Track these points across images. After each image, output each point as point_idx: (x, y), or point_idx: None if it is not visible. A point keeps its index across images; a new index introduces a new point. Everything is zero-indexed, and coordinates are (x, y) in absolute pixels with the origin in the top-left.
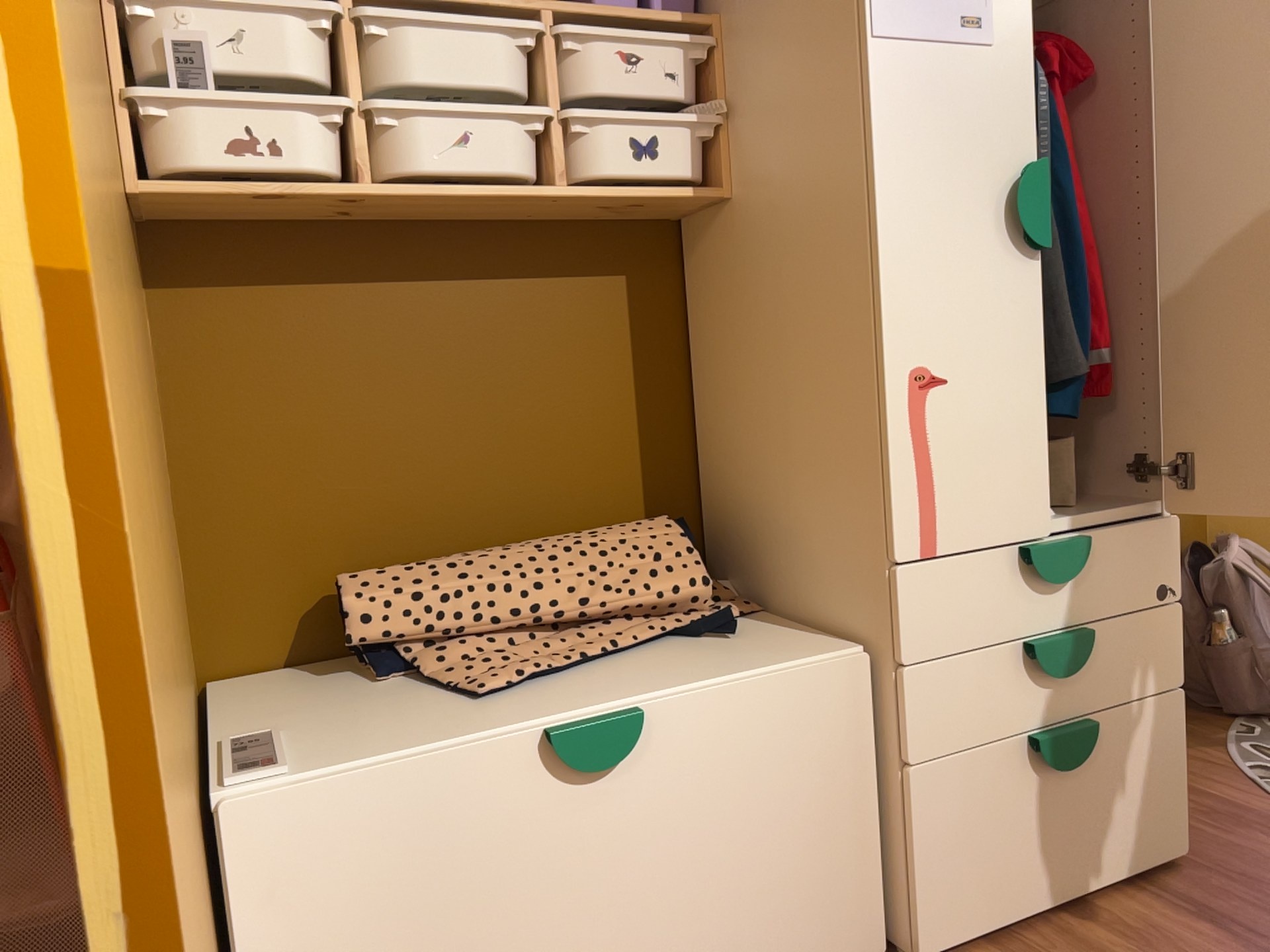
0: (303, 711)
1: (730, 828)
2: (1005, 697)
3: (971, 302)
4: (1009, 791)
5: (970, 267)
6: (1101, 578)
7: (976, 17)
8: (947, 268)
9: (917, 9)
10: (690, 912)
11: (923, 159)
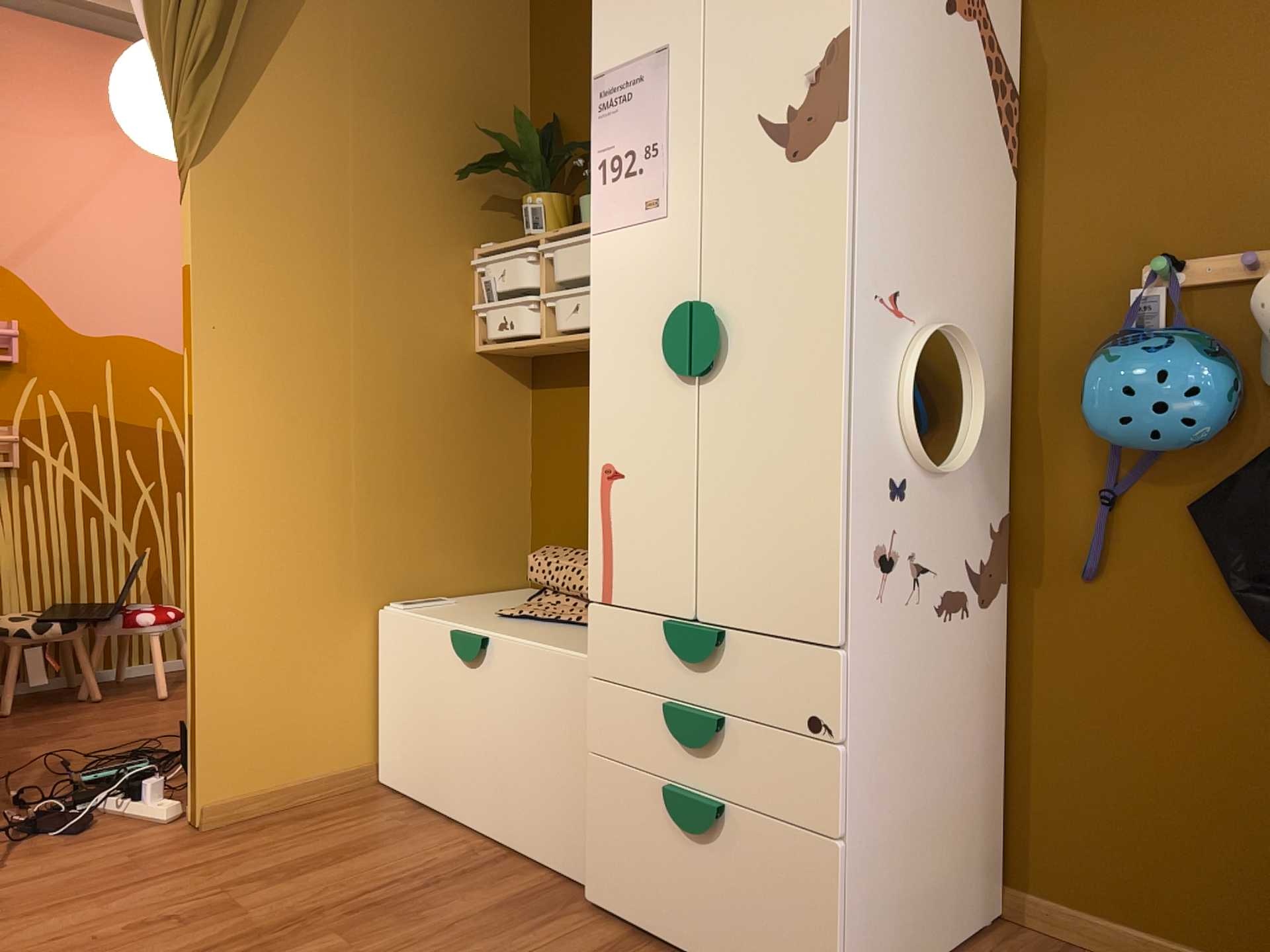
0: (481, 600)
1: (519, 732)
2: (652, 739)
3: (641, 416)
4: (651, 819)
5: (641, 389)
6: (743, 679)
7: (654, 197)
8: (626, 390)
9: (616, 206)
10: (500, 769)
11: (616, 311)
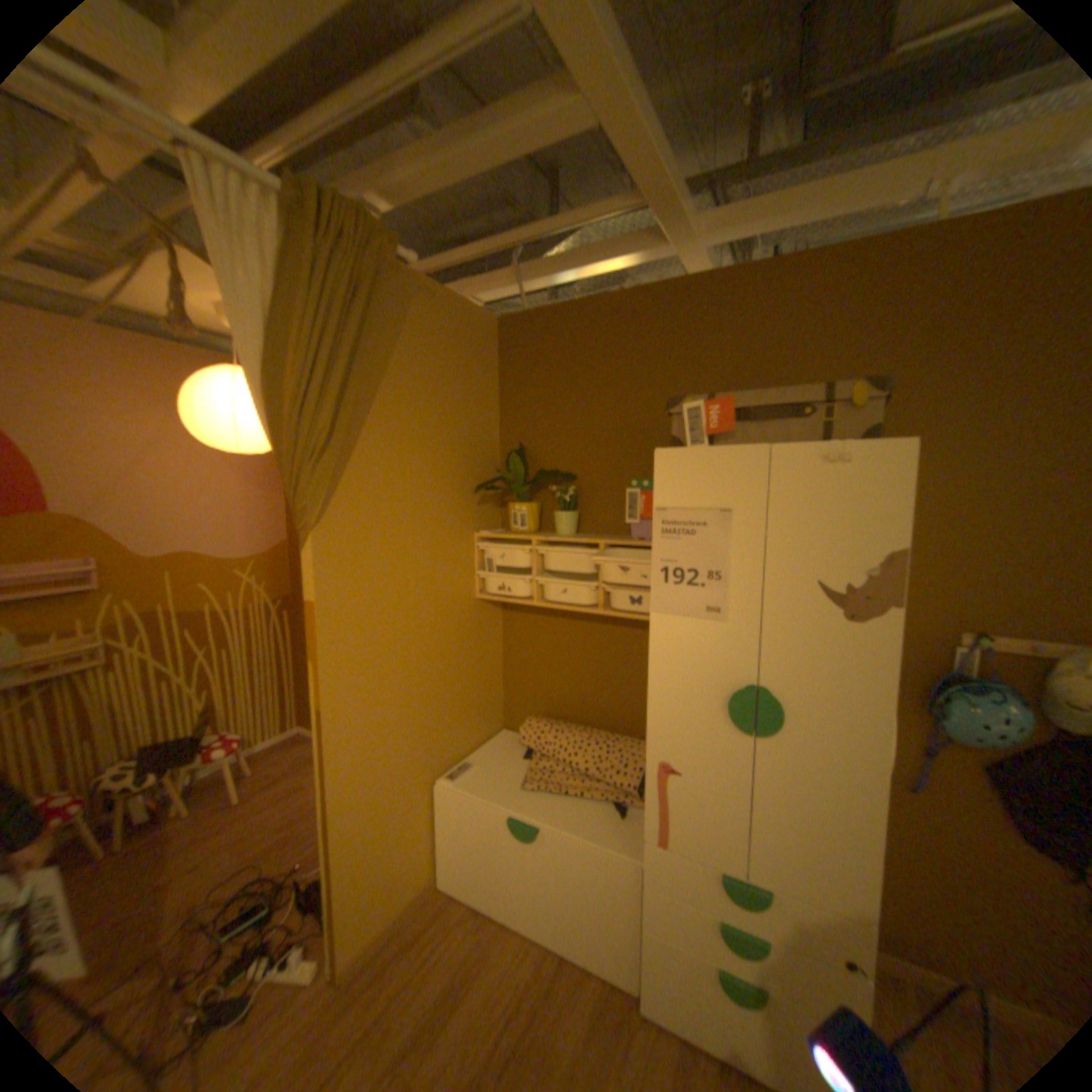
0: (495, 760)
1: (572, 892)
2: (705, 938)
3: (700, 743)
4: (703, 983)
5: (700, 727)
6: (789, 924)
7: (716, 607)
8: (686, 723)
9: (678, 602)
10: (554, 909)
11: (676, 670)
